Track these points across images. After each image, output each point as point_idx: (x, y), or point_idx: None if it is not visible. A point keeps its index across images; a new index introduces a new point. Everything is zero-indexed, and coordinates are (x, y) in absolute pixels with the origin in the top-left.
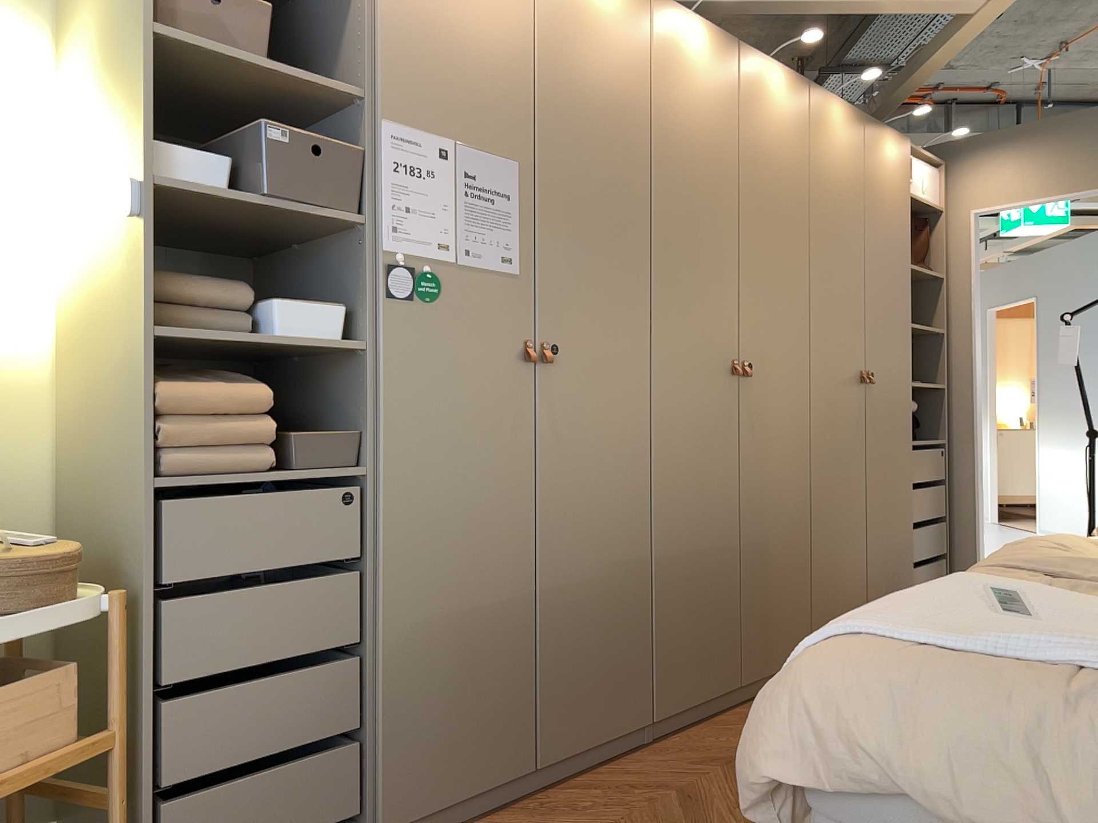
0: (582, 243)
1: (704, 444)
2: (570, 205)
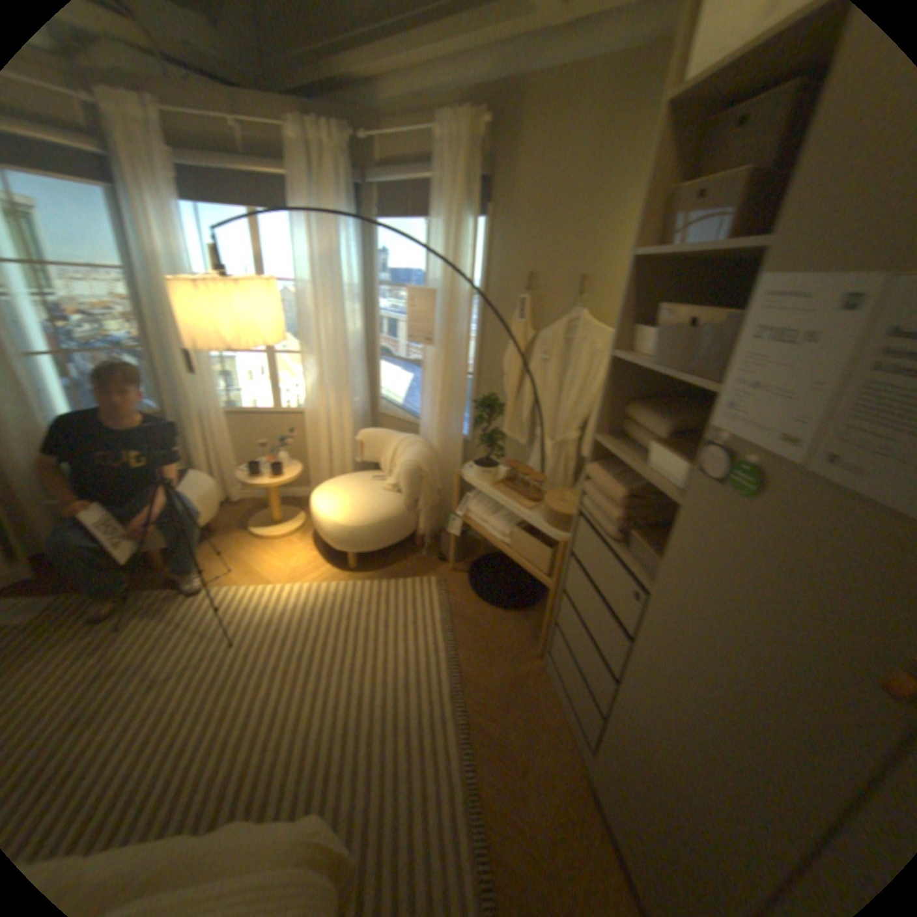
0: None
1: None
2: None
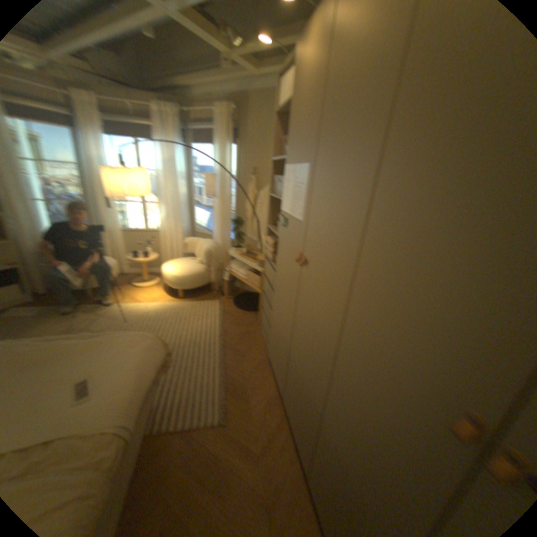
0: (327, 205)
1: (384, 439)
2: (326, 180)
